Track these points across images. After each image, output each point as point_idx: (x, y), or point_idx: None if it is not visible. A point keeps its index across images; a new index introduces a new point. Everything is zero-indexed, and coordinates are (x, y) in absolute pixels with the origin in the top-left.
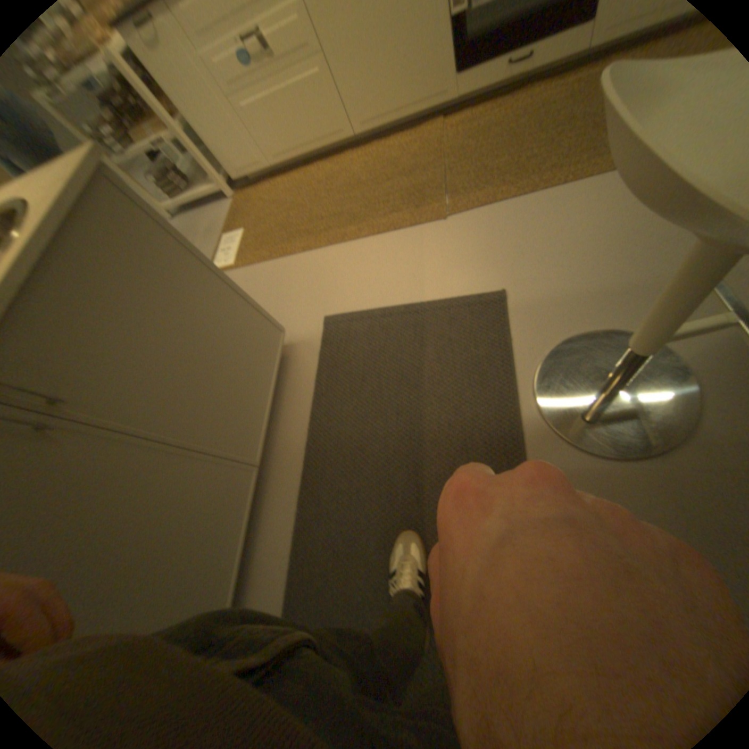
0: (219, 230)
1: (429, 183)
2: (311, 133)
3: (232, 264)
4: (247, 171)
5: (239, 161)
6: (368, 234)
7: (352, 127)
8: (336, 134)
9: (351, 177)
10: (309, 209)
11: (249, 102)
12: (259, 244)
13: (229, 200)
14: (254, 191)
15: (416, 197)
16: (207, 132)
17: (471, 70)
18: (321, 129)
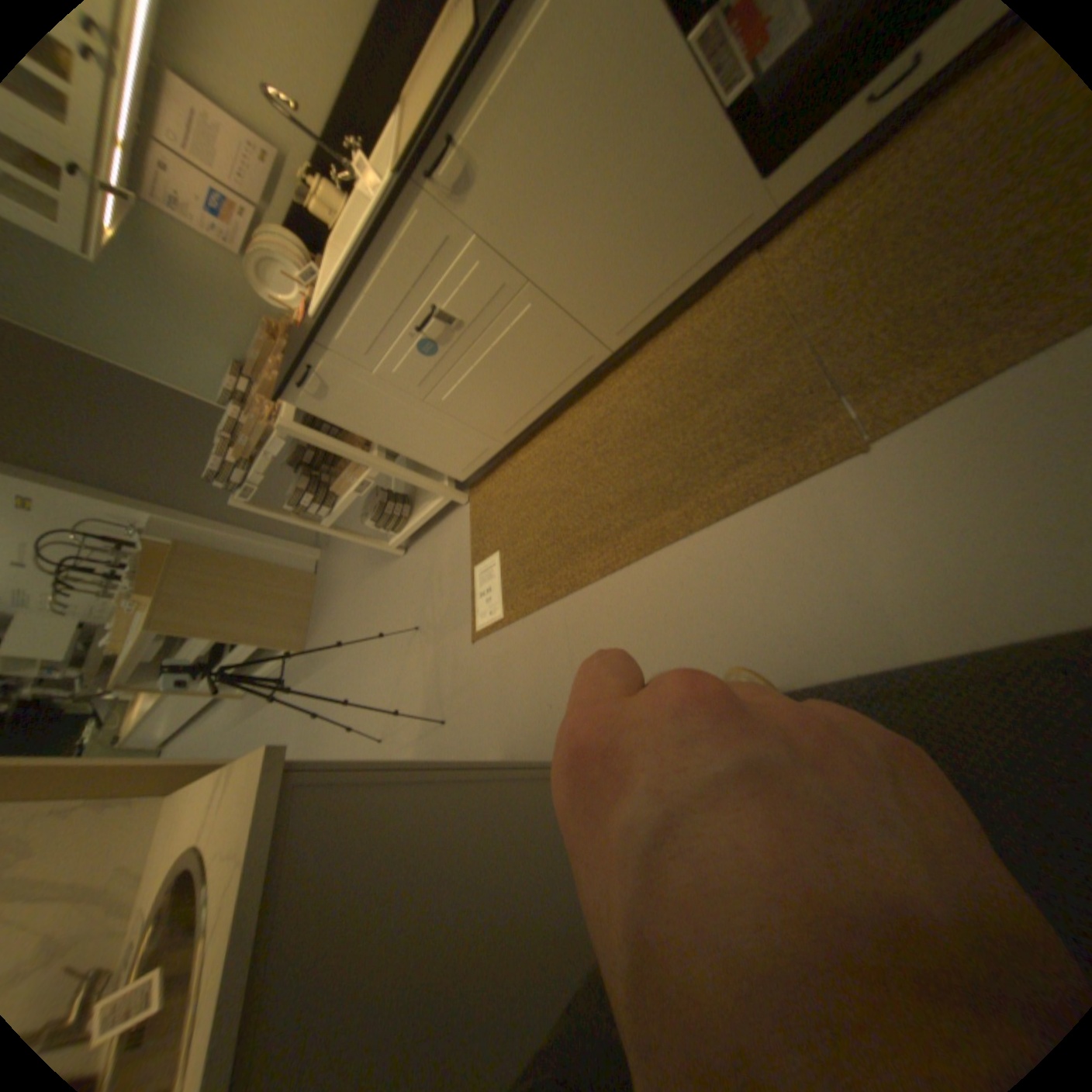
0: (472, 561)
1: (794, 388)
2: (551, 385)
3: (505, 619)
4: (481, 467)
5: (467, 460)
6: (711, 525)
7: (609, 347)
8: (587, 367)
9: (635, 421)
10: (589, 498)
11: (456, 393)
12: (533, 577)
13: (471, 510)
14: (498, 488)
15: (777, 424)
16: (419, 449)
17: (795, 161)
18: (564, 373)
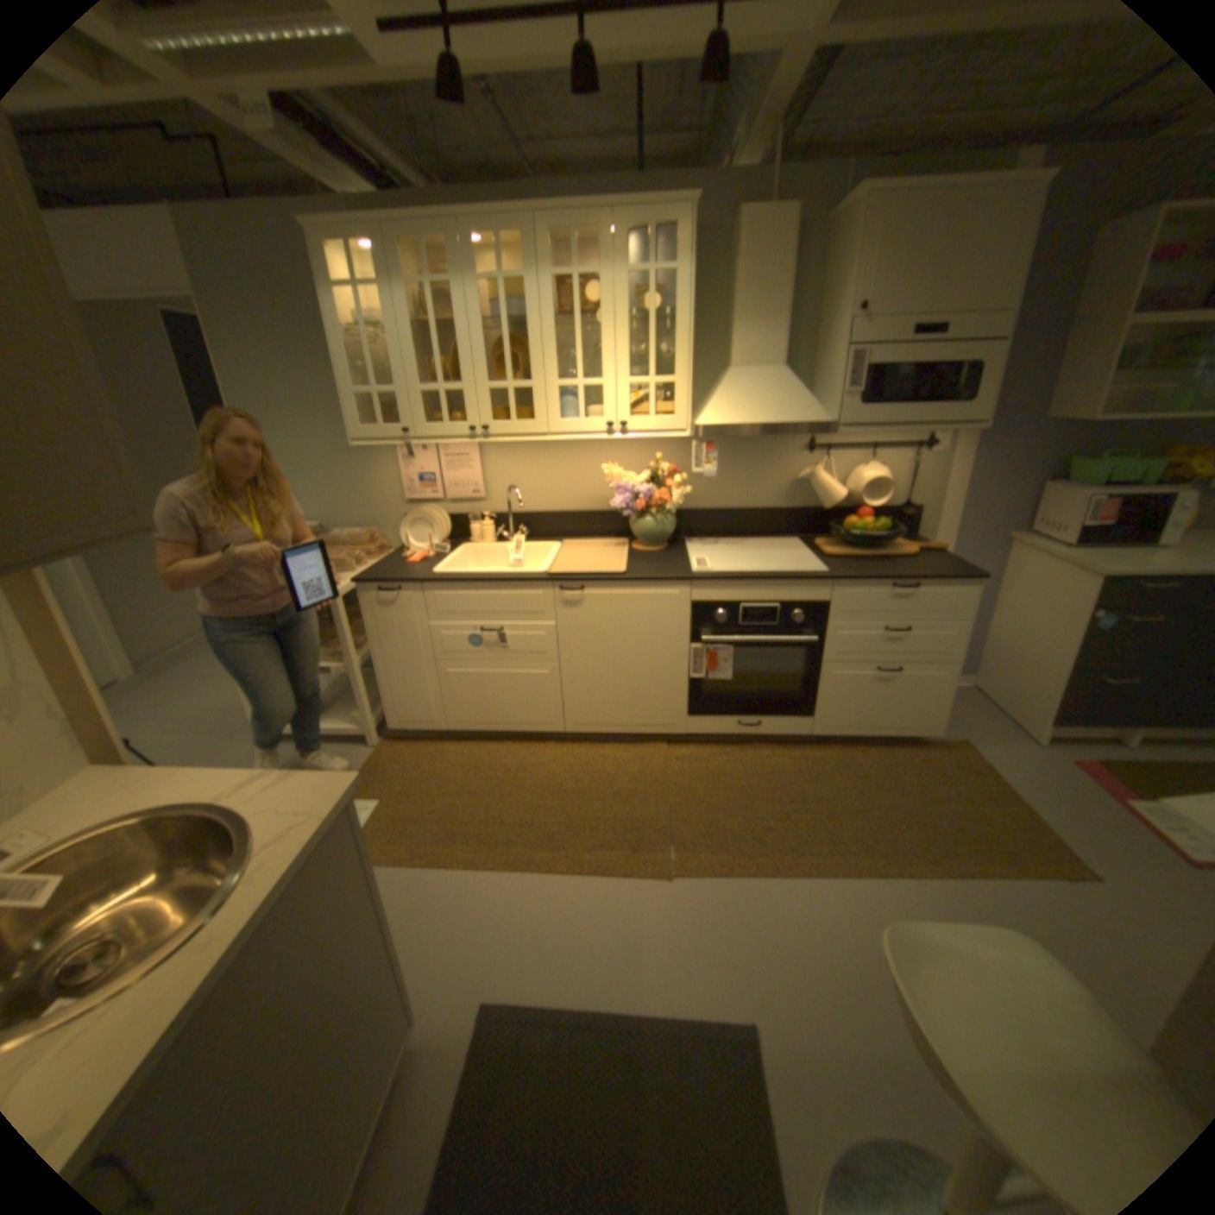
0: None
1: (651, 826)
2: (515, 719)
3: None
4: (413, 730)
5: (411, 718)
6: (566, 875)
7: (565, 728)
8: (544, 728)
9: (551, 782)
10: (487, 809)
11: (459, 675)
12: (399, 839)
13: (370, 754)
14: (411, 754)
15: (634, 839)
16: (391, 683)
17: (702, 721)
18: (529, 719)
